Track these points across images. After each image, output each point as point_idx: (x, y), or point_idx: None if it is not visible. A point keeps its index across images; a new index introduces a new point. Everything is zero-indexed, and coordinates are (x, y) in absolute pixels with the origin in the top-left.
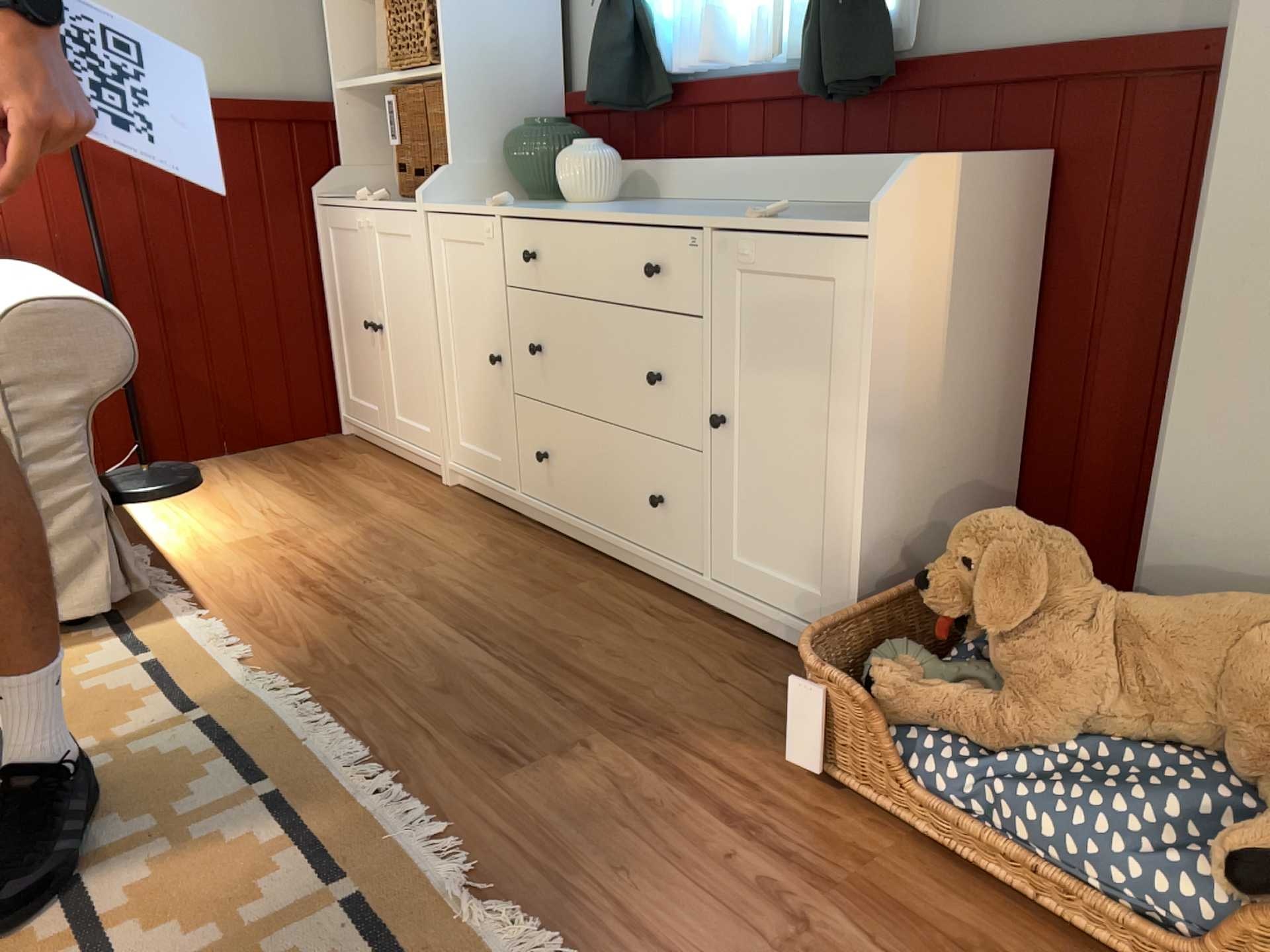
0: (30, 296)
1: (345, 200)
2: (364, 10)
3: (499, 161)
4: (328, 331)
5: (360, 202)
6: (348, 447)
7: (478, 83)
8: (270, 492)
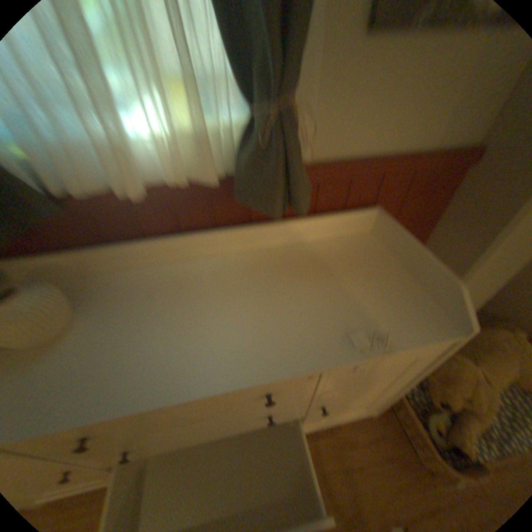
0: None
1: None
2: None
3: None
4: None
5: None
6: None
7: None
8: None
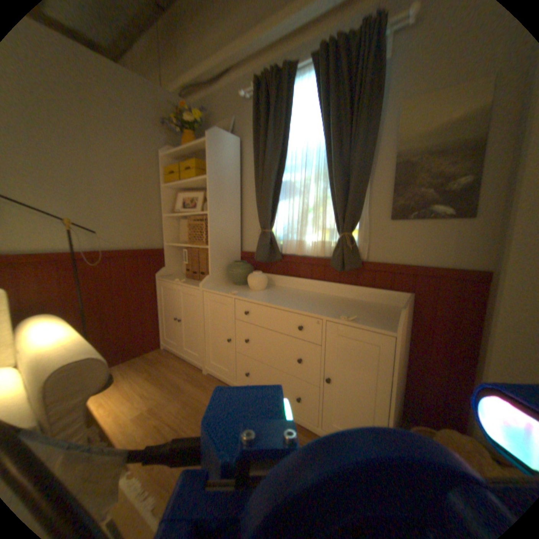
0: (63, 359)
1: (167, 277)
2: (175, 221)
3: (224, 271)
4: (158, 317)
5: (173, 279)
6: (164, 356)
7: (219, 250)
8: (141, 384)
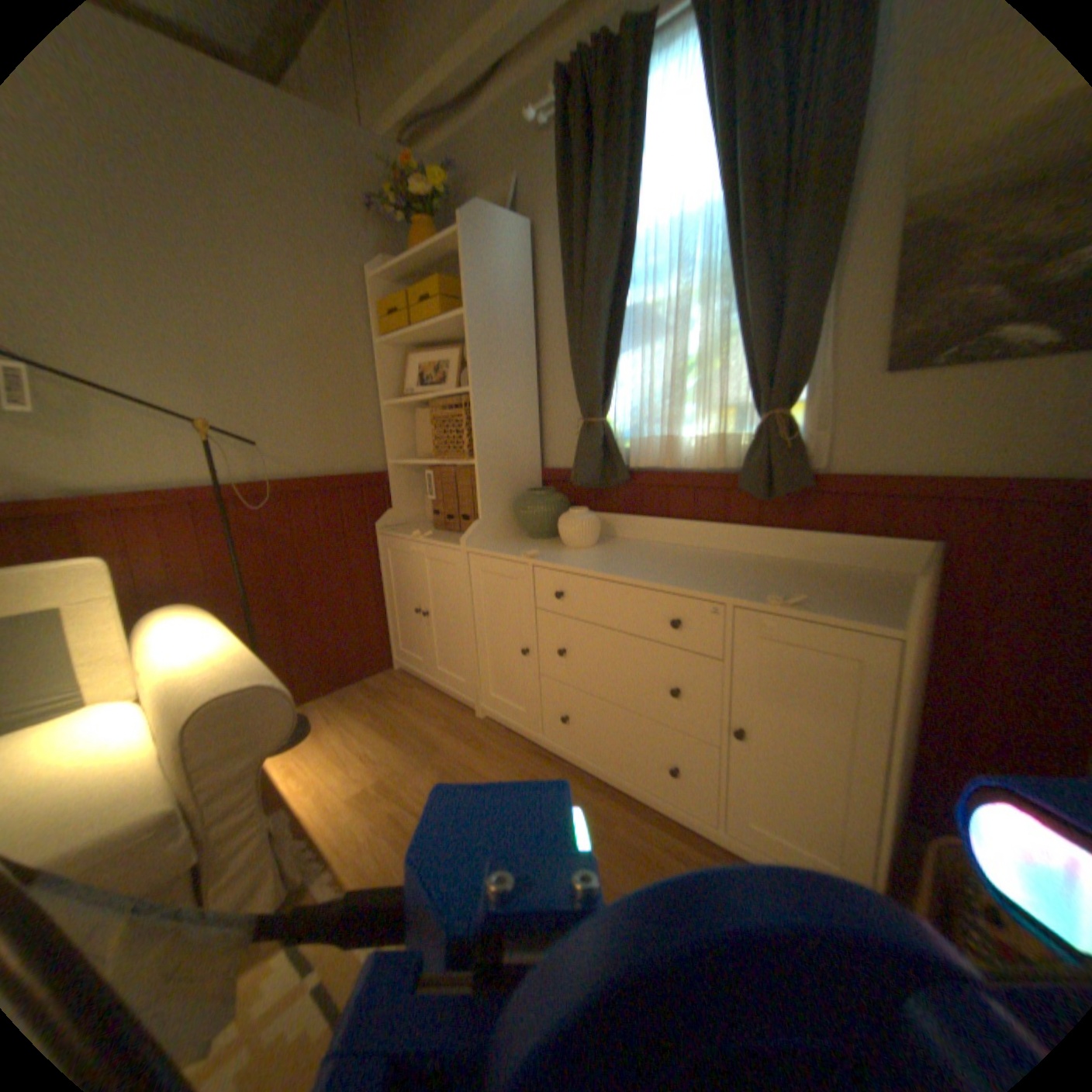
0: (210, 686)
1: (397, 528)
2: (405, 413)
3: (508, 512)
4: (385, 607)
5: (409, 531)
6: (401, 681)
7: (496, 467)
8: (361, 735)
